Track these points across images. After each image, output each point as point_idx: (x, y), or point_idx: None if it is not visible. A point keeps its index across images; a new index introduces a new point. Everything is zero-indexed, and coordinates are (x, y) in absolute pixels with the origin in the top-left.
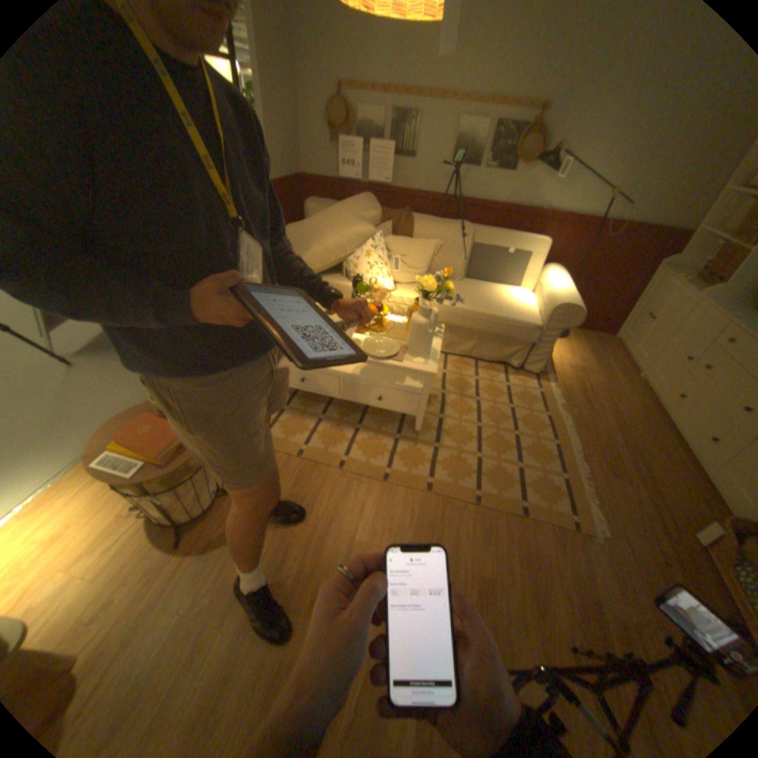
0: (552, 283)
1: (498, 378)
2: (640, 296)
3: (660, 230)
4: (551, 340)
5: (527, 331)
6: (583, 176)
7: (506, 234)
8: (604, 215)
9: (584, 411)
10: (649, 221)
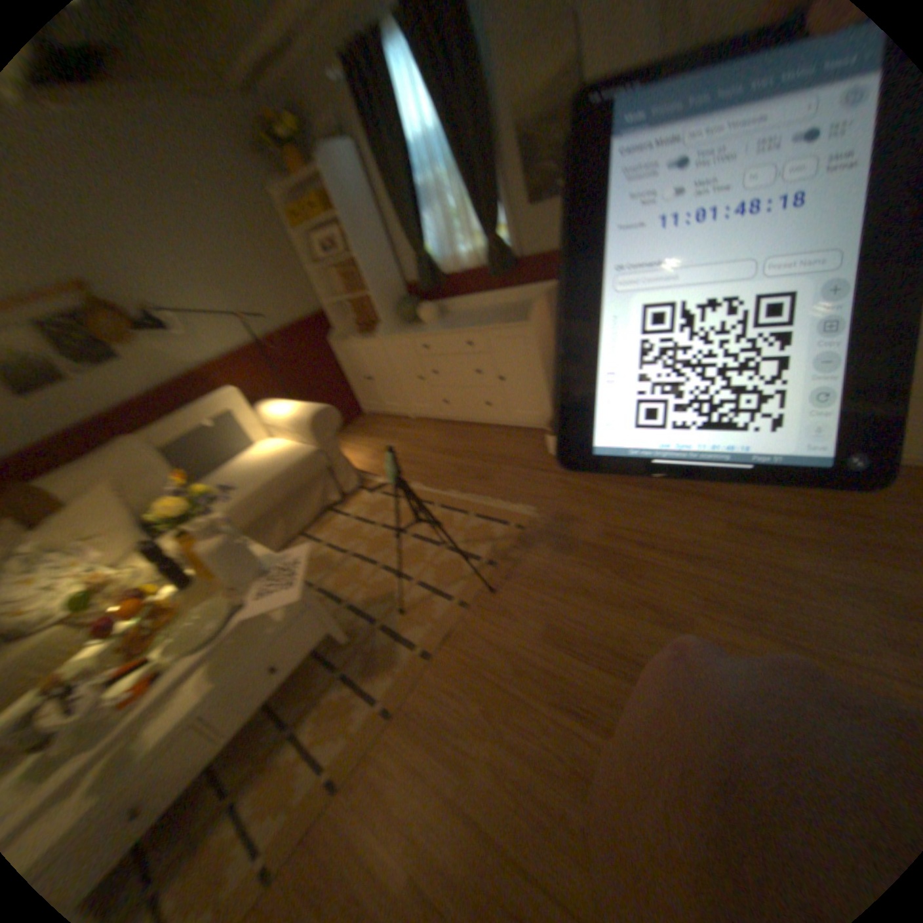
0: (277, 411)
1: (336, 519)
2: (341, 371)
3: (300, 319)
4: (334, 447)
5: (309, 459)
6: (191, 318)
7: (181, 409)
8: (247, 336)
9: (416, 467)
10: (284, 318)
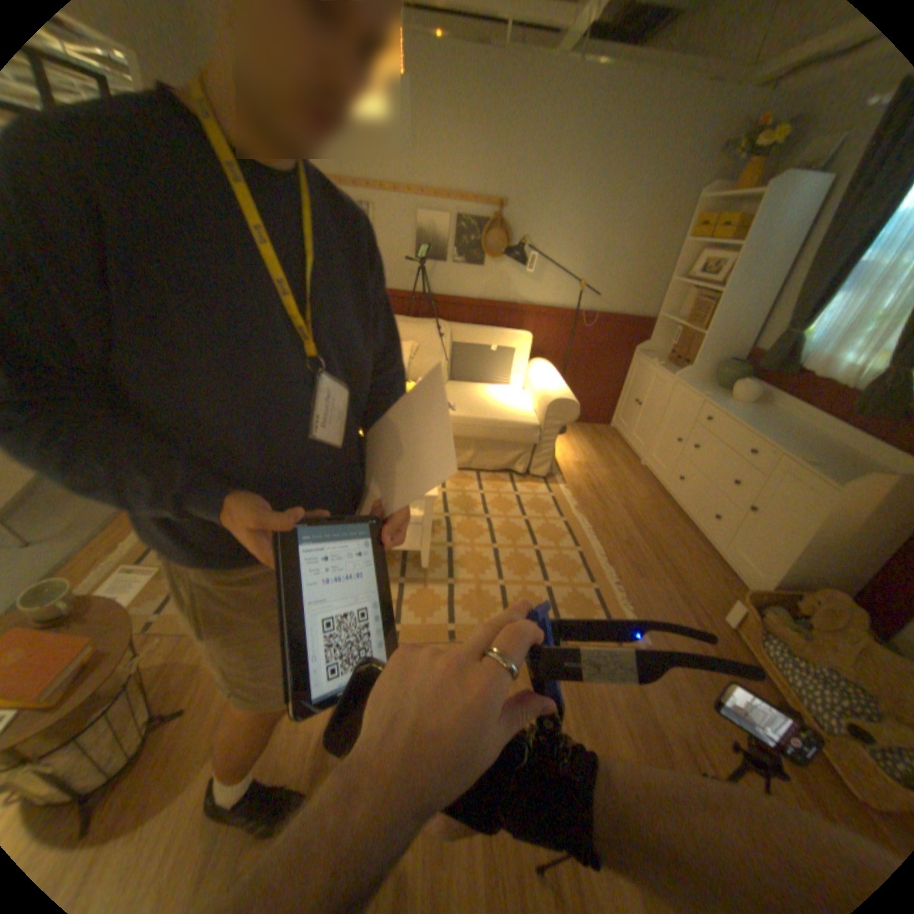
0: (541, 379)
1: (504, 488)
2: (623, 383)
3: (628, 320)
4: (551, 438)
5: (525, 432)
6: (549, 270)
7: (485, 331)
8: (576, 307)
9: (597, 509)
10: (616, 311)
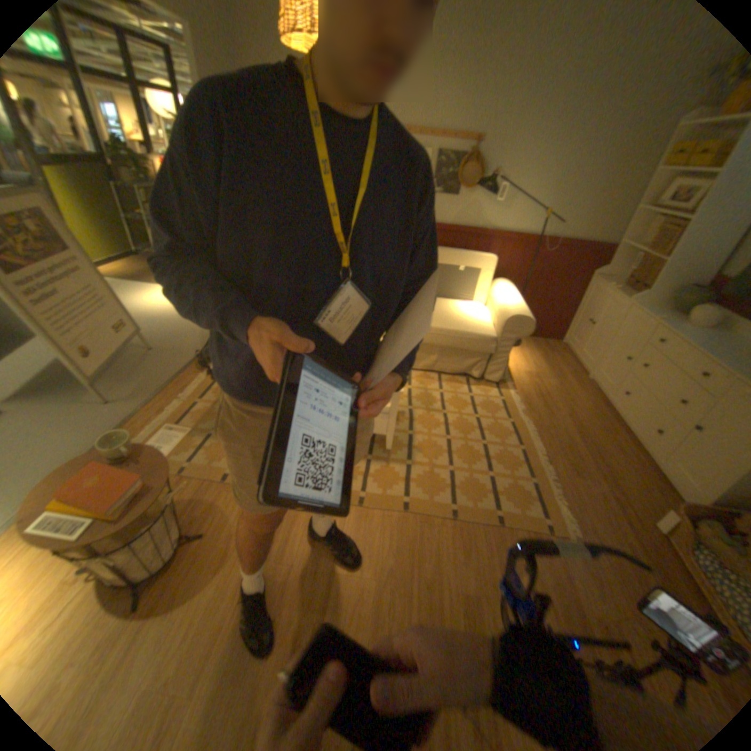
0: (502, 297)
1: (461, 389)
2: (579, 303)
3: (590, 245)
4: (507, 350)
5: (484, 343)
6: (519, 199)
7: (456, 253)
8: (541, 233)
9: (543, 415)
10: (580, 237)
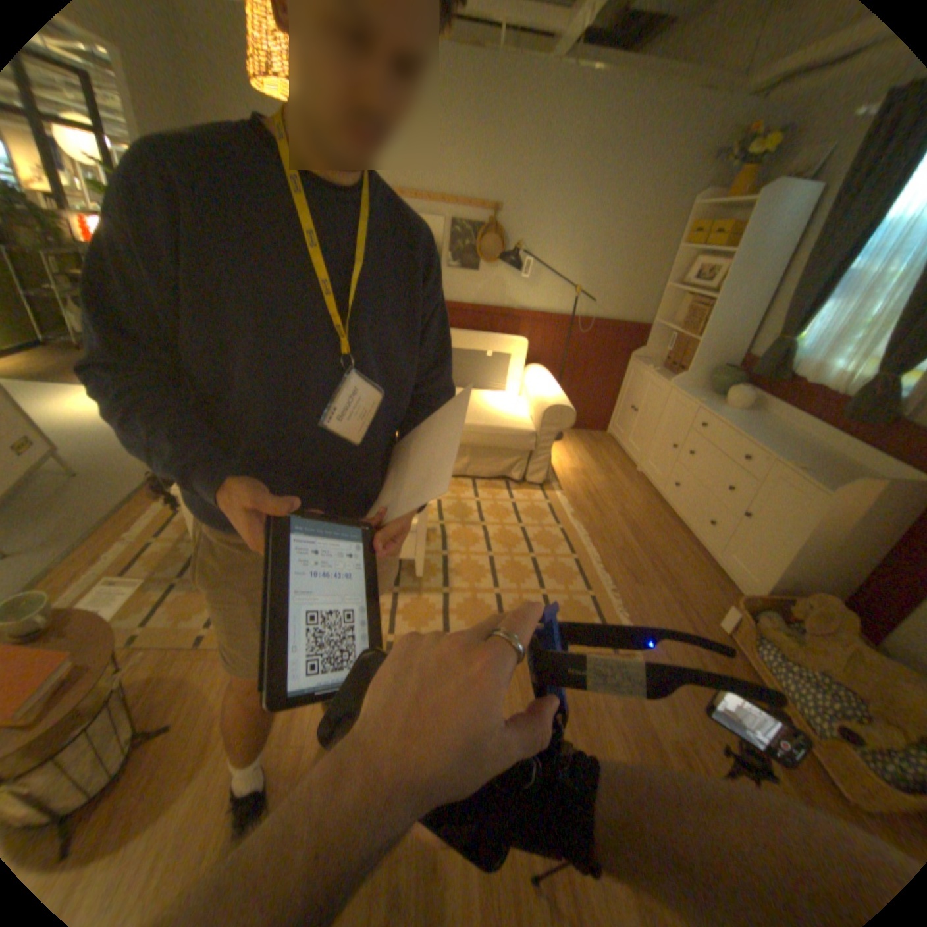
0: (537, 385)
1: (500, 495)
2: (619, 389)
3: (623, 326)
4: (547, 445)
5: (521, 439)
6: (545, 276)
7: (481, 337)
8: (572, 313)
9: (593, 516)
10: (612, 317)
